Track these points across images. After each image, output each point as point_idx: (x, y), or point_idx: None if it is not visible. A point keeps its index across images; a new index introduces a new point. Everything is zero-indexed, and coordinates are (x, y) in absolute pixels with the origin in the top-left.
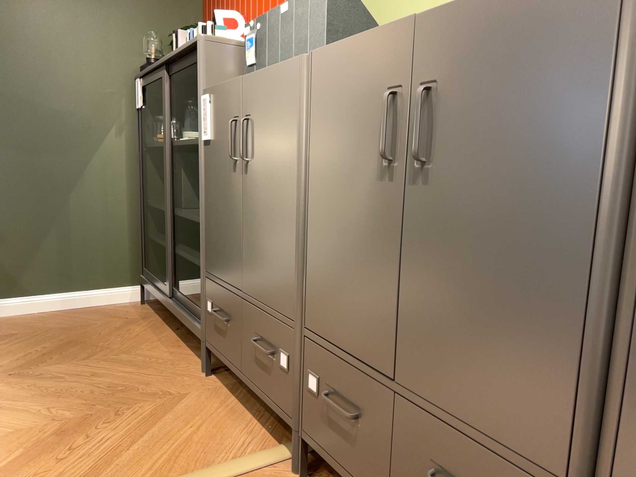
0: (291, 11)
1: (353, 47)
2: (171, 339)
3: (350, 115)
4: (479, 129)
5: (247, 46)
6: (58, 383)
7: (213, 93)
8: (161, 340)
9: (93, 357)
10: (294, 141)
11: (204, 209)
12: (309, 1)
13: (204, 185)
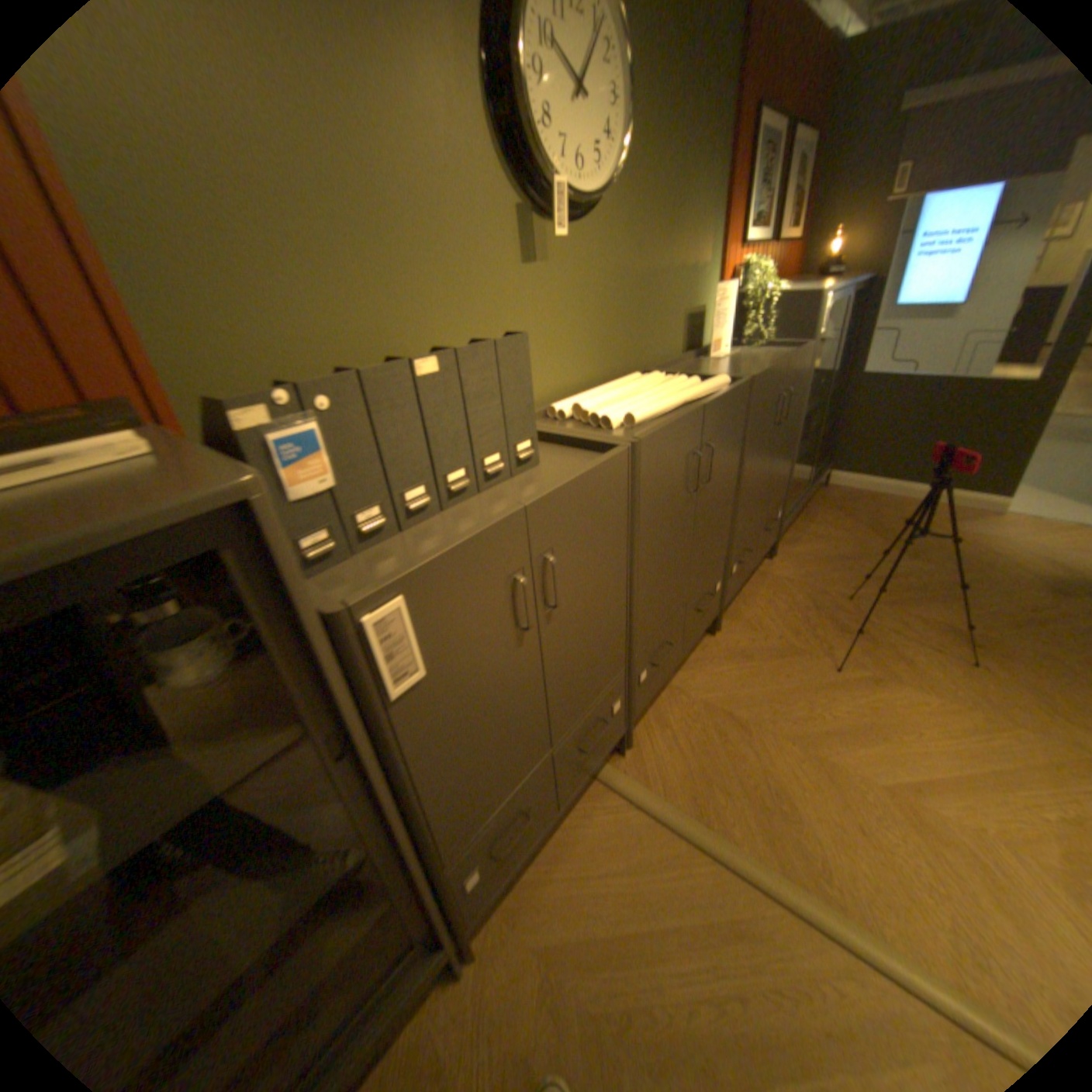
0: (449, 370)
1: (674, 428)
2: None
3: (671, 478)
4: (720, 456)
5: (277, 451)
6: None
7: (412, 583)
8: None
9: None
10: (623, 530)
11: (420, 801)
12: (496, 358)
13: (408, 768)
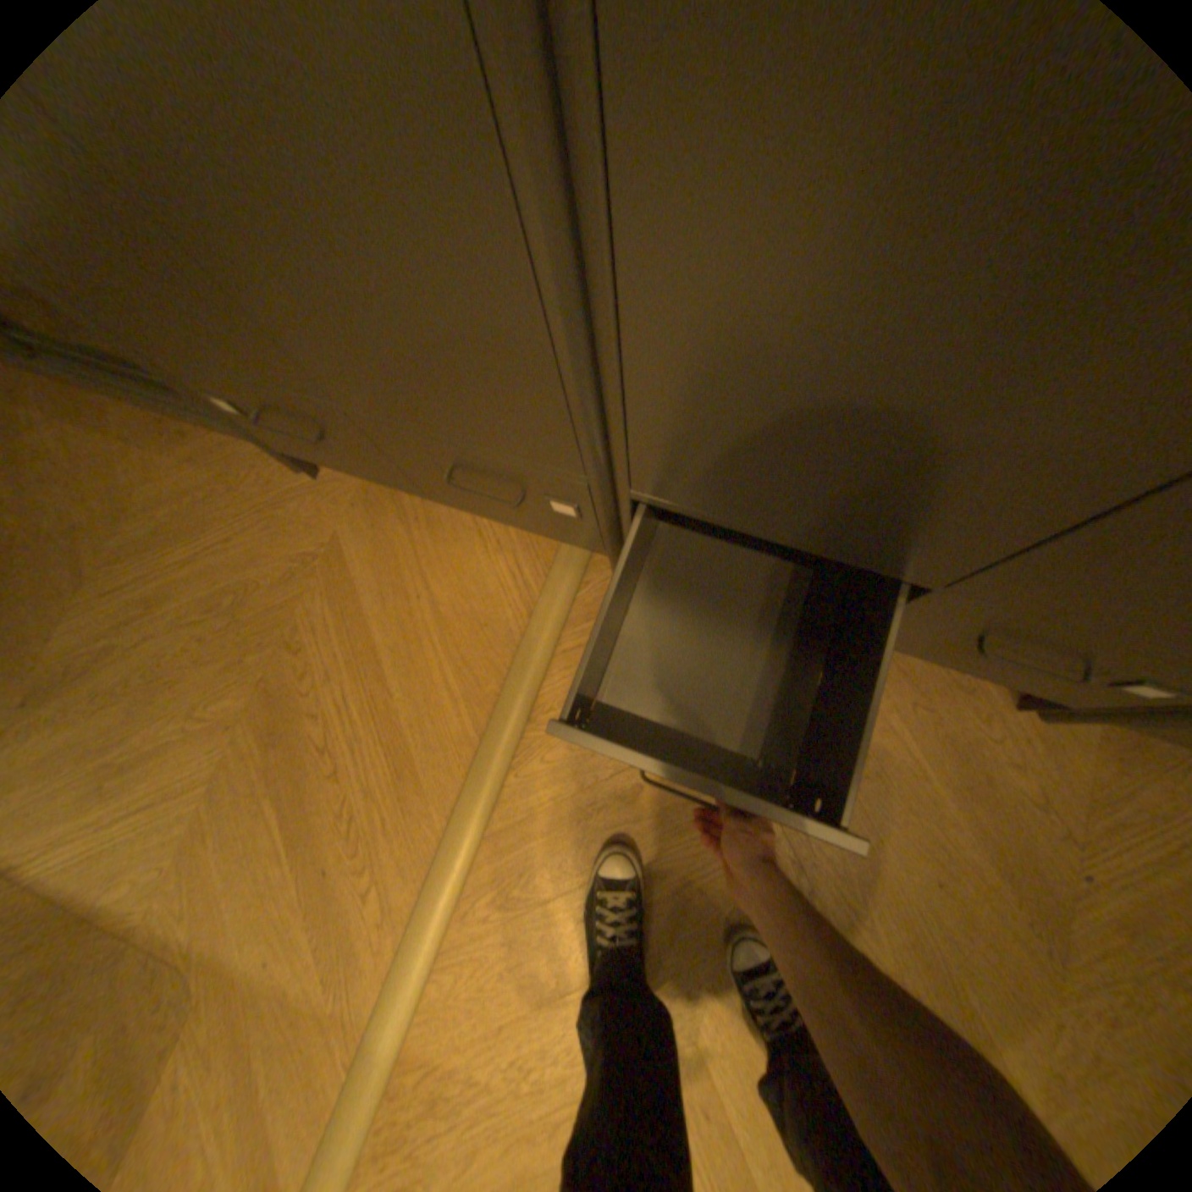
0: None
1: None
2: (146, 427)
3: None
4: None
5: None
6: (123, 662)
7: None
8: (132, 443)
9: (86, 569)
10: None
11: None
12: None
13: None
